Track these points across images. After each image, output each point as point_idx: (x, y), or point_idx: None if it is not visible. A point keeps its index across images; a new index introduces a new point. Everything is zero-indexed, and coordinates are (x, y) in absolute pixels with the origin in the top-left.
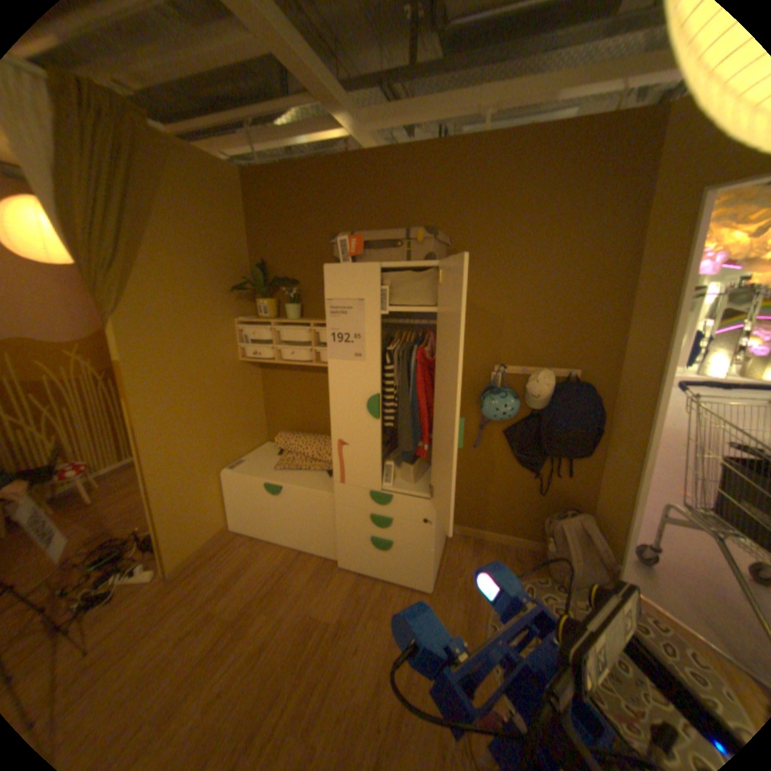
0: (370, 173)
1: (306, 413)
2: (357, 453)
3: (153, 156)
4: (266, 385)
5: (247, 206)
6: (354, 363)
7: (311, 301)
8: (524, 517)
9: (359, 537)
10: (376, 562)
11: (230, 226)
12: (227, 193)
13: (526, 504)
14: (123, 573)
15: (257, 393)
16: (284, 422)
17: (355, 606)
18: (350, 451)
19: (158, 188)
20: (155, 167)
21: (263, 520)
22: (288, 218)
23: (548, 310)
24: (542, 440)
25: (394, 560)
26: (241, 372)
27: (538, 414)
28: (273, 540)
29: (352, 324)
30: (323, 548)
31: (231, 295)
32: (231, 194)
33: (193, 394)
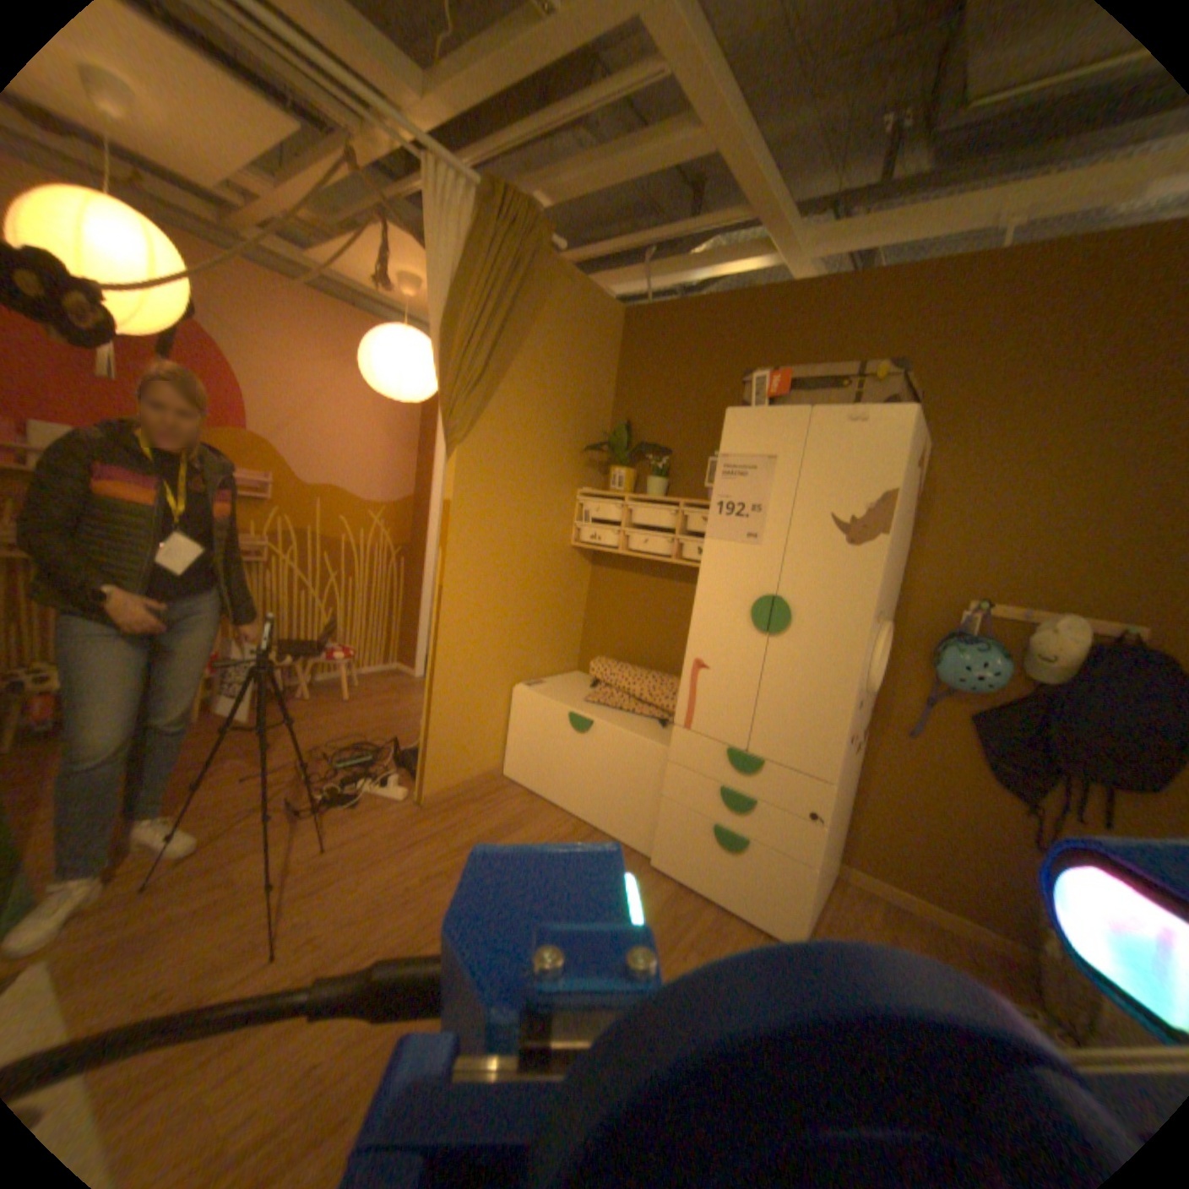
0: (805, 307)
1: (640, 636)
2: (718, 682)
3: (541, 275)
4: (592, 588)
5: (624, 350)
6: (742, 545)
7: (682, 477)
8: (995, 886)
9: (694, 821)
10: (713, 871)
11: (599, 371)
12: (604, 331)
13: (1001, 861)
14: (369, 781)
15: (578, 595)
16: (605, 645)
17: (670, 924)
18: (708, 679)
19: (537, 311)
20: (540, 287)
21: (552, 767)
22: (675, 365)
23: (1090, 517)
24: (1051, 744)
25: (744, 873)
26: (566, 559)
27: (1049, 695)
28: (559, 802)
29: (751, 488)
30: (630, 830)
31: (580, 455)
32: (608, 333)
33: (508, 567)
